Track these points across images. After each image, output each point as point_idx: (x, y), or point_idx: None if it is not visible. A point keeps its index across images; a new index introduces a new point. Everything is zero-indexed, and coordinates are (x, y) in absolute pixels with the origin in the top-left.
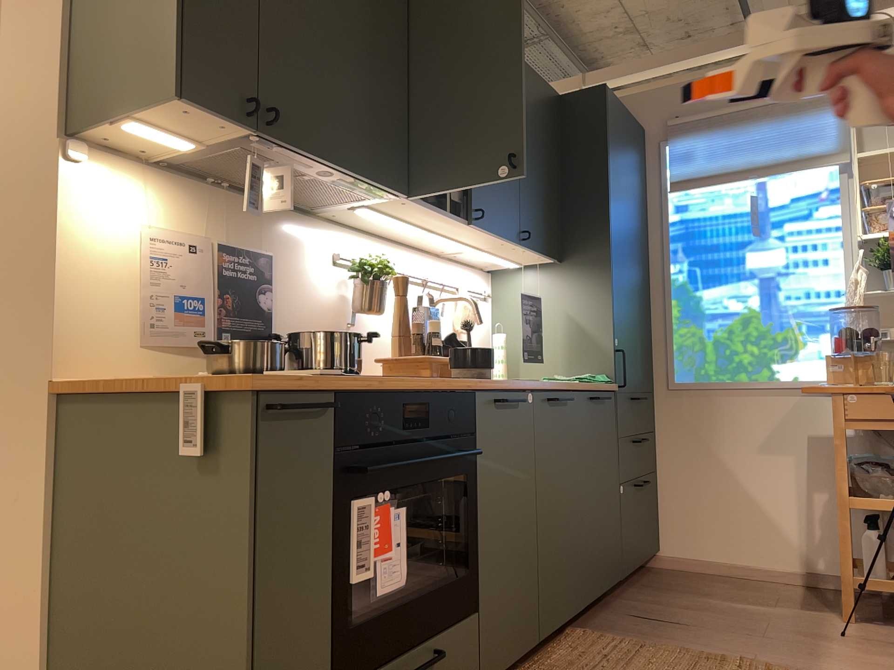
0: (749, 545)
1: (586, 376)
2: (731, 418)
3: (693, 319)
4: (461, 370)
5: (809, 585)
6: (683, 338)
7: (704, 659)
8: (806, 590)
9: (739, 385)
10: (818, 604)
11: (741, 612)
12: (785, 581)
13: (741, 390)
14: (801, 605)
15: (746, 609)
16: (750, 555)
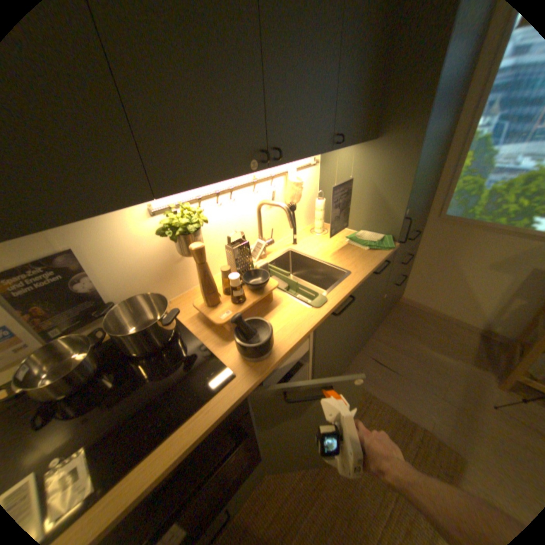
0: (456, 308)
1: (376, 240)
2: (478, 244)
3: (481, 169)
4: (241, 357)
5: (484, 336)
6: (465, 184)
7: (402, 427)
8: (481, 341)
9: (496, 226)
10: (485, 362)
11: (436, 364)
12: (470, 330)
13: (495, 229)
14: (474, 361)
15: (439, 361)
16: (454, 313)
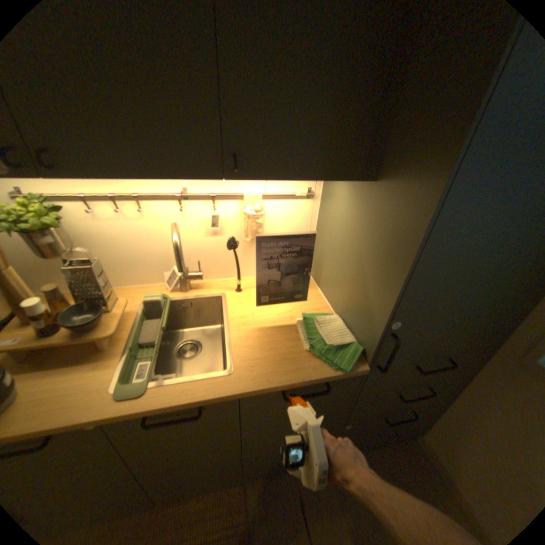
0: None
1: (334, 342)
2: None
3: None
4: None
5: None
6: None
7: None
8: None
9: None
10: None
11: None
12: None
13: None
14: None
15: None
16: None
